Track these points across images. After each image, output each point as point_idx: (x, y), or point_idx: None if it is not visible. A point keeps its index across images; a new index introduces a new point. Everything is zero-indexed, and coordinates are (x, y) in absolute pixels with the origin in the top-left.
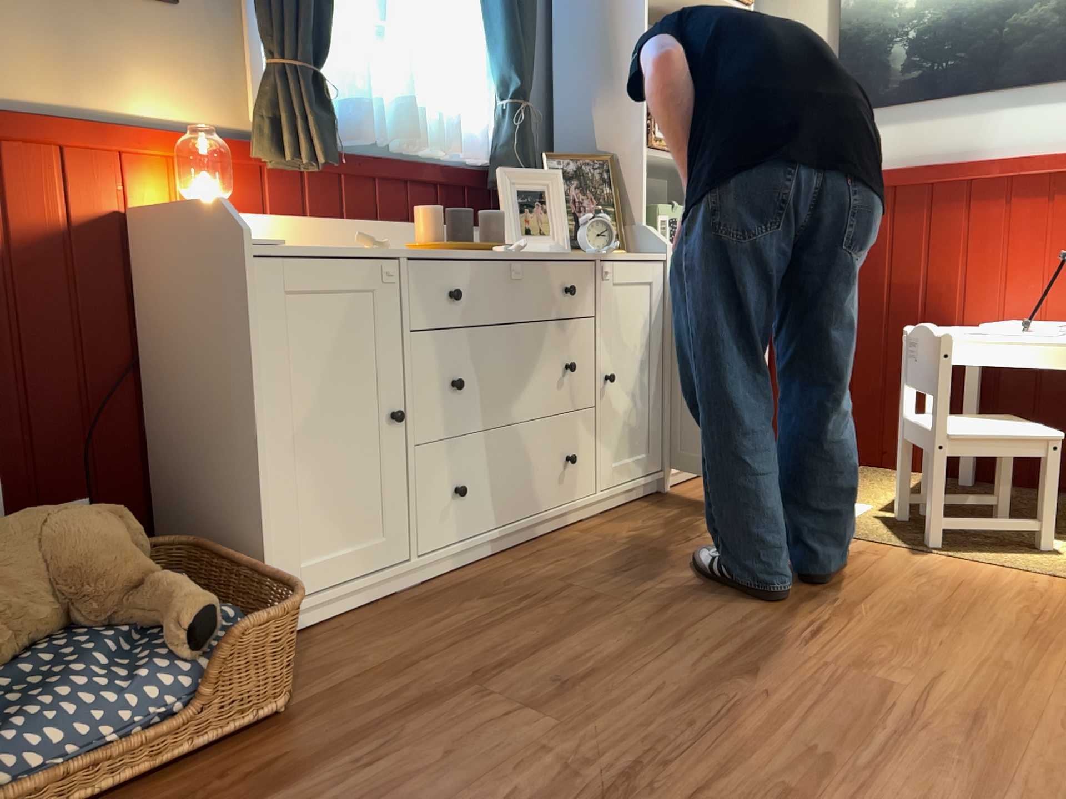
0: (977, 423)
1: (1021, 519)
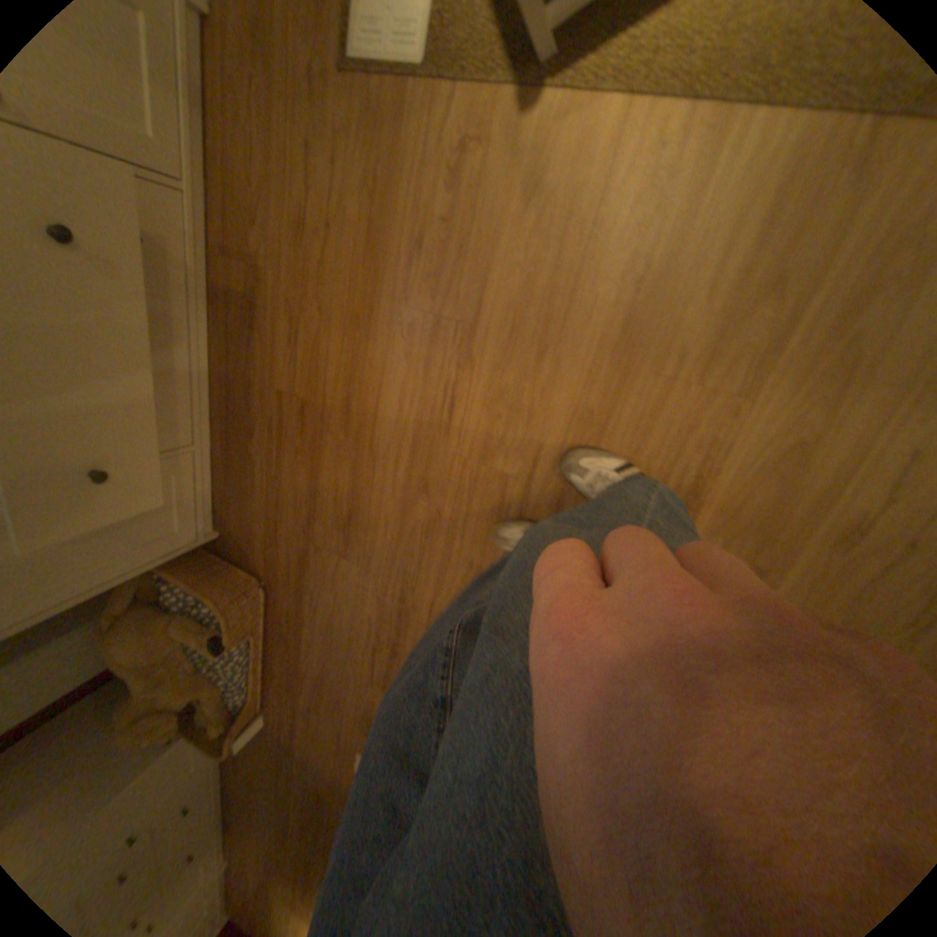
0: None
1: None
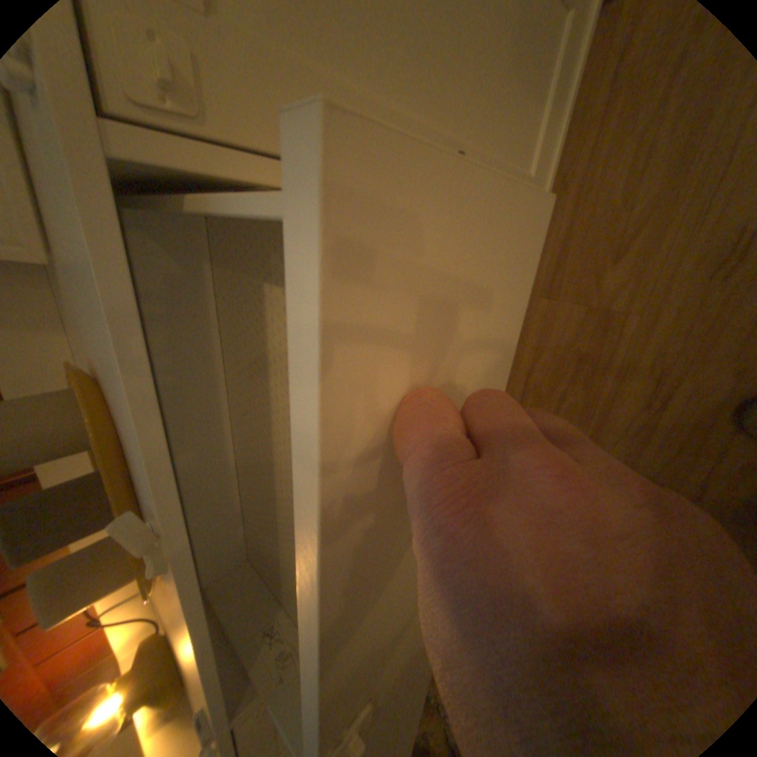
0: None
1: None
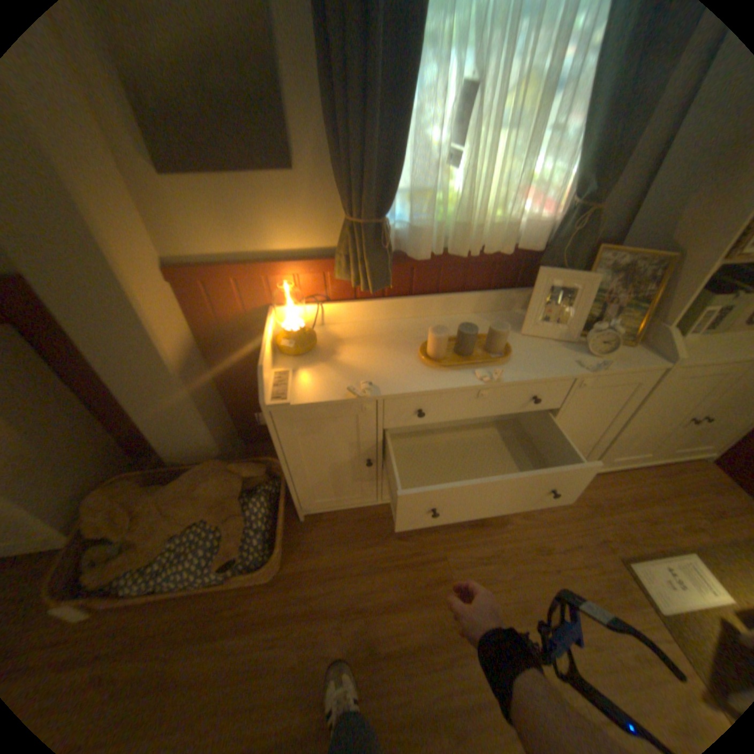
0: None
1: None
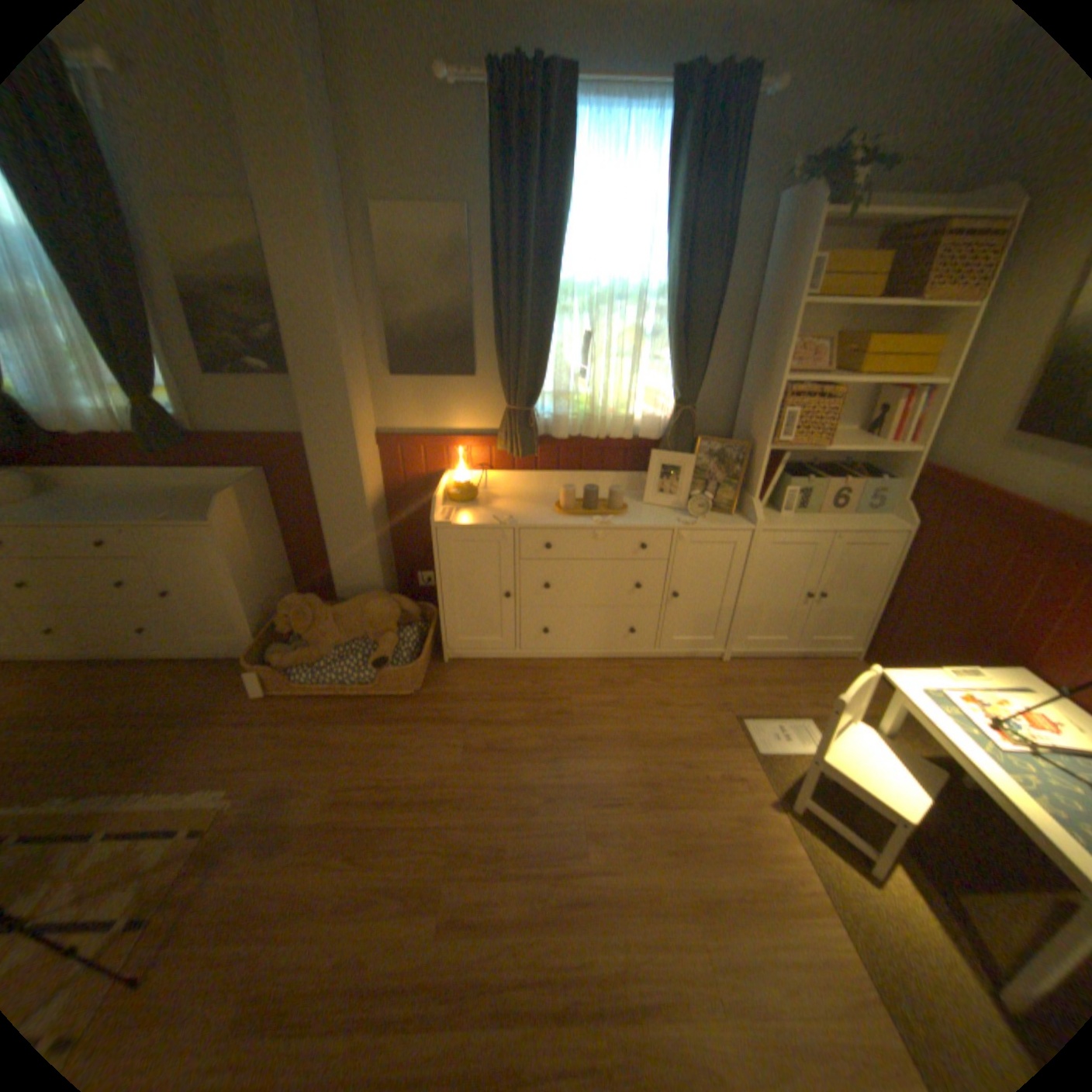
0: (885, 765)
1: (867, 847)
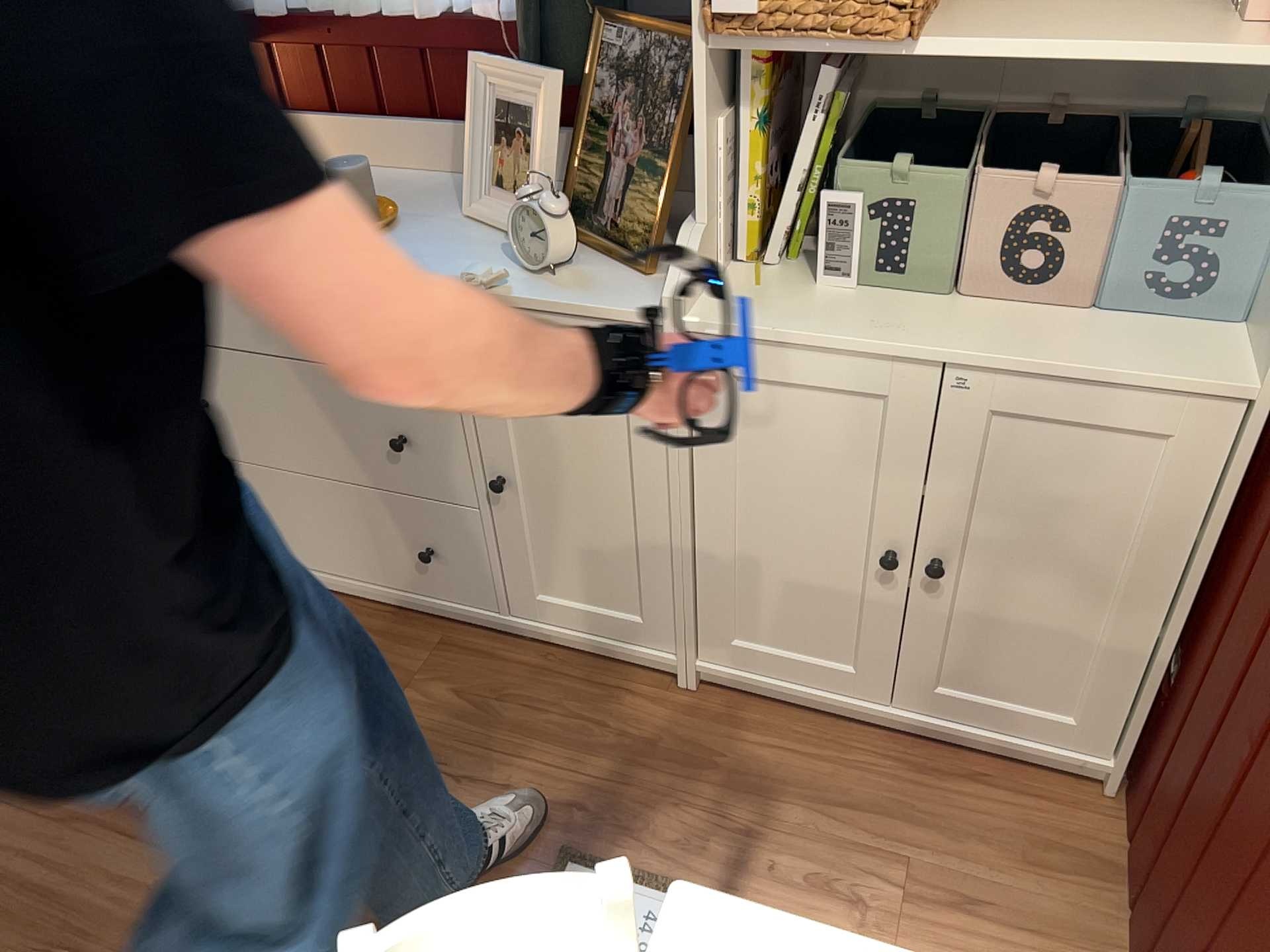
0: None
1: None
